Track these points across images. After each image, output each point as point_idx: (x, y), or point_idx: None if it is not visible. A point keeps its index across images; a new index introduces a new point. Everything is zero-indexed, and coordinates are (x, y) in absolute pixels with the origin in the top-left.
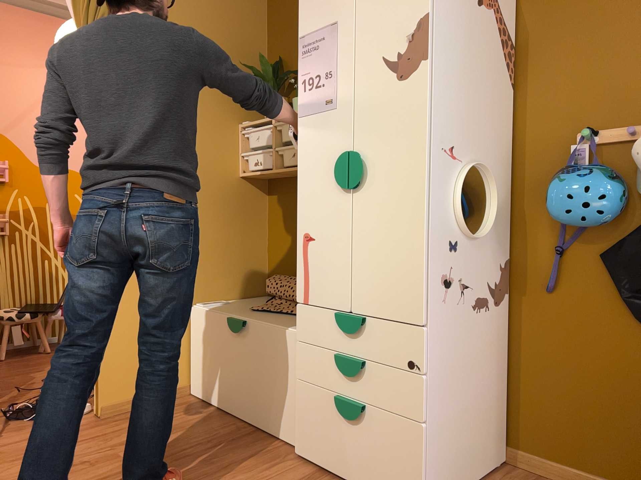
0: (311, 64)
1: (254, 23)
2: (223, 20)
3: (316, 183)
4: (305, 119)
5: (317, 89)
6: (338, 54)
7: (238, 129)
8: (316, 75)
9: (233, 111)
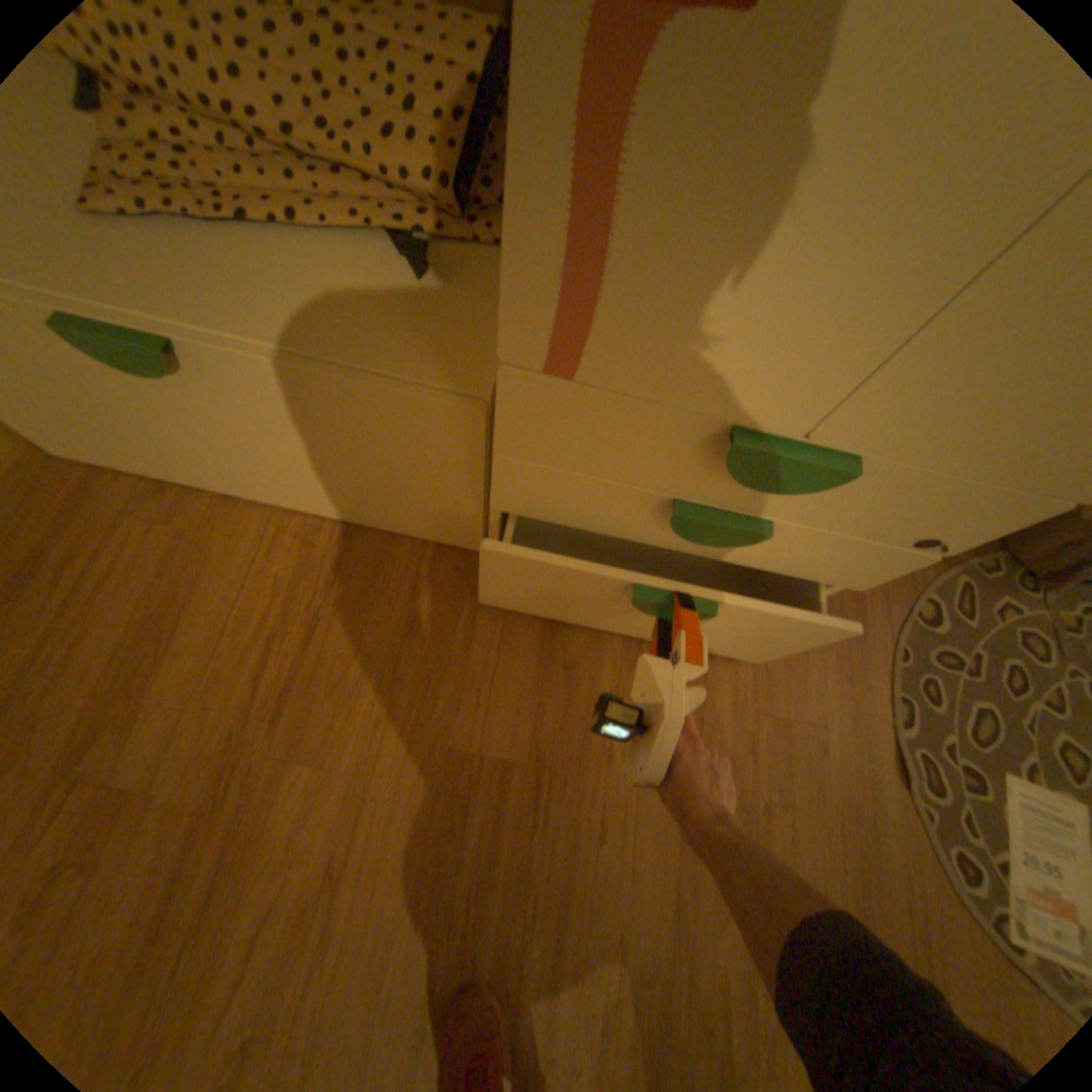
0: None
1: None
2: None
3: None
4: None
5: None
6: None
7: None
8: None
9: None
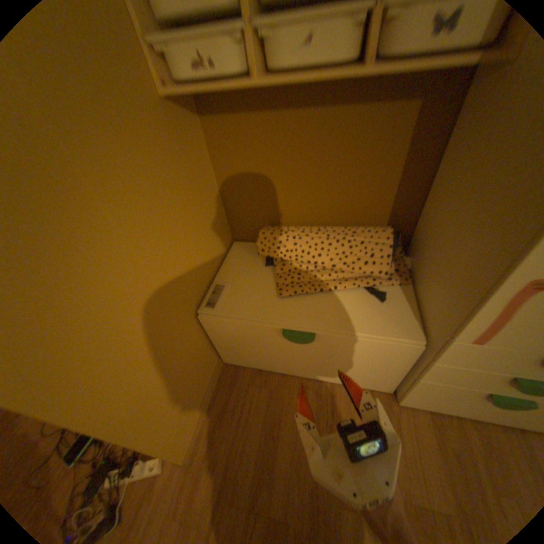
0: None
1: None
2: None
3: None
4: None
5: None
6: None
7: None
8: None
9: None
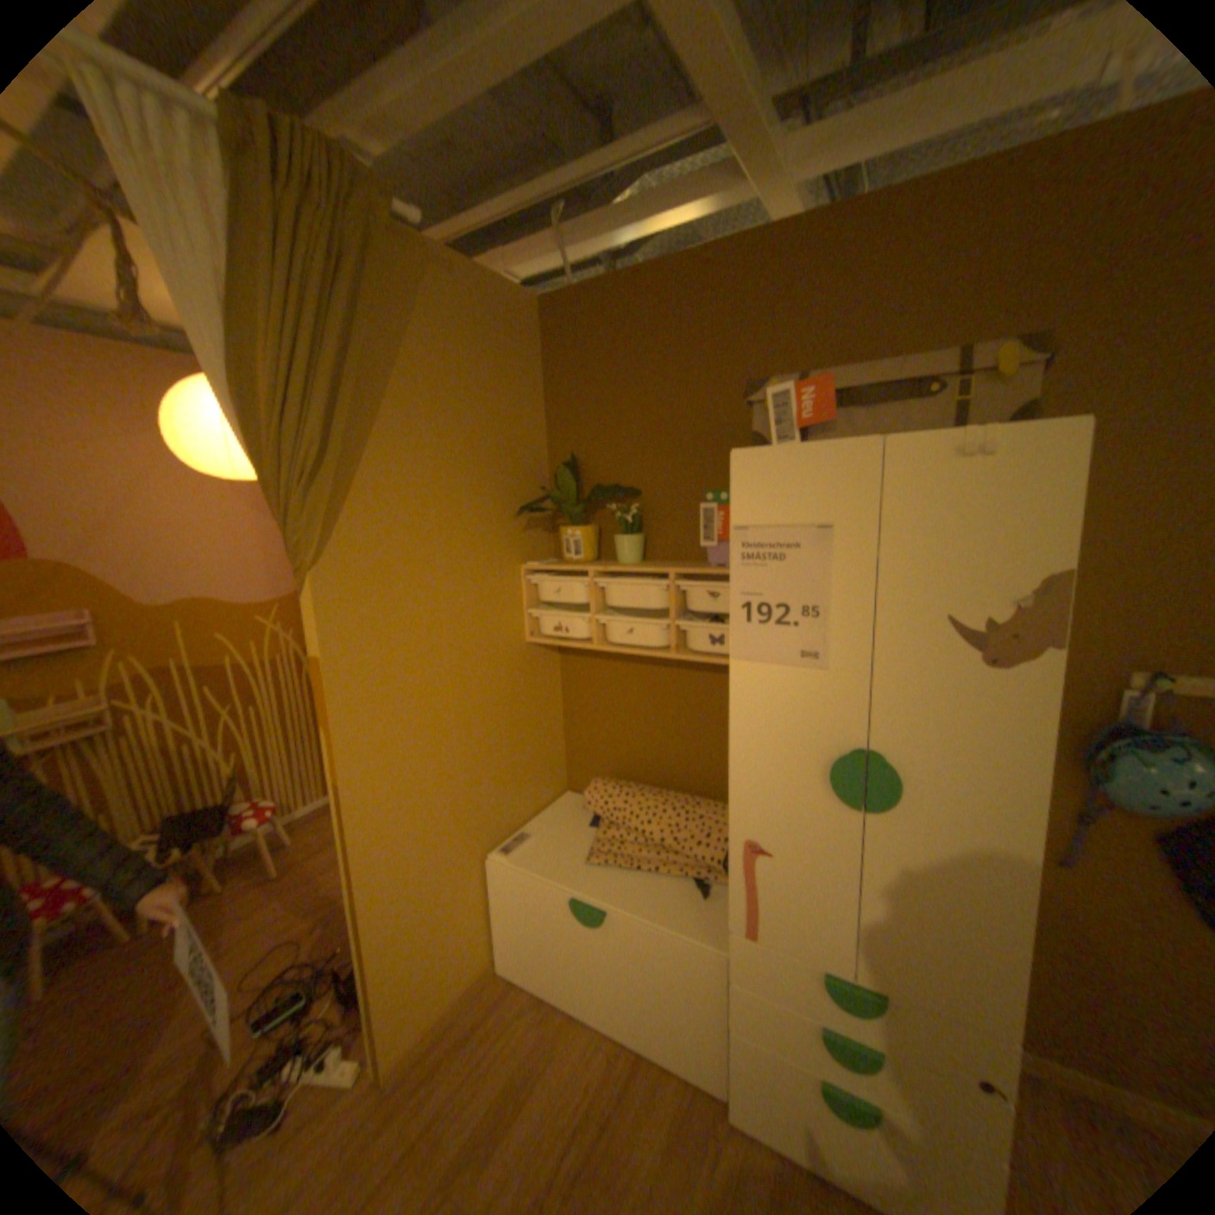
0: (764, 580)
1: (526, 396)
2: (487, 402)
3: (776, 775)
4: (749, 666)
5: (779, 626)
6: (834, 582)
7: (520, 572)
8: (779, 604)
9: (512, 547)
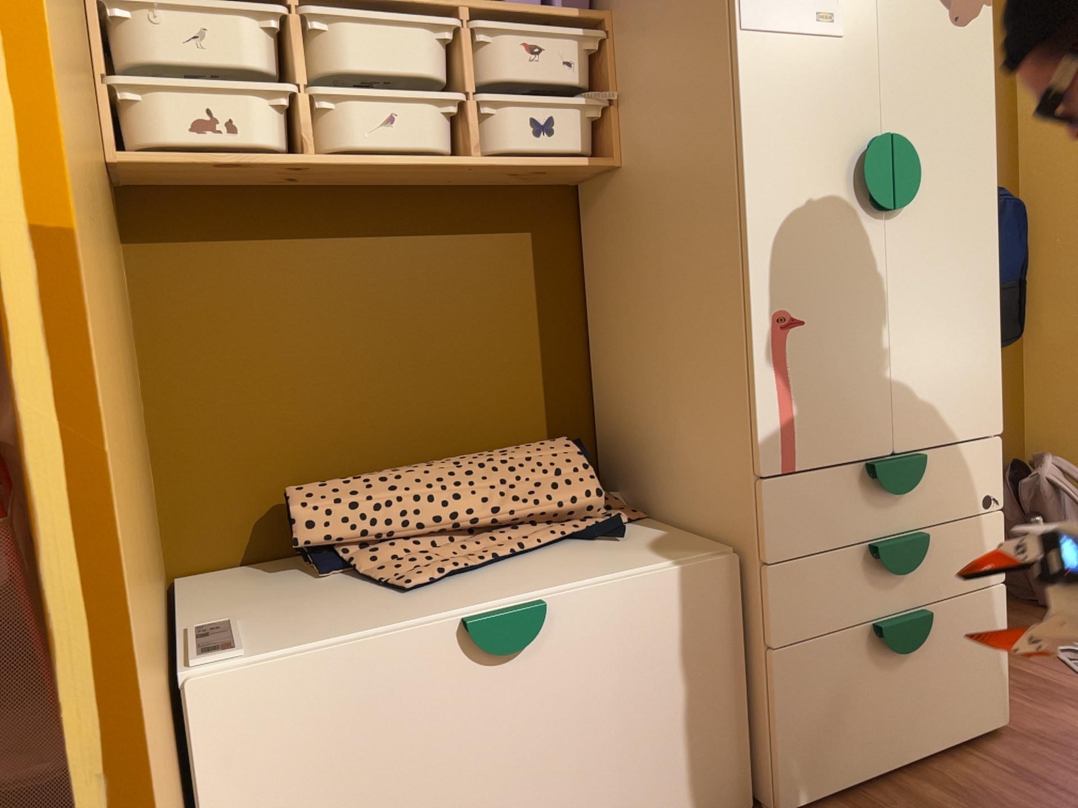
0: None
1: None
2: None
3: (802, 196)
4: (762, 40)
5: None
6: None
7: None
8: None
9: None
